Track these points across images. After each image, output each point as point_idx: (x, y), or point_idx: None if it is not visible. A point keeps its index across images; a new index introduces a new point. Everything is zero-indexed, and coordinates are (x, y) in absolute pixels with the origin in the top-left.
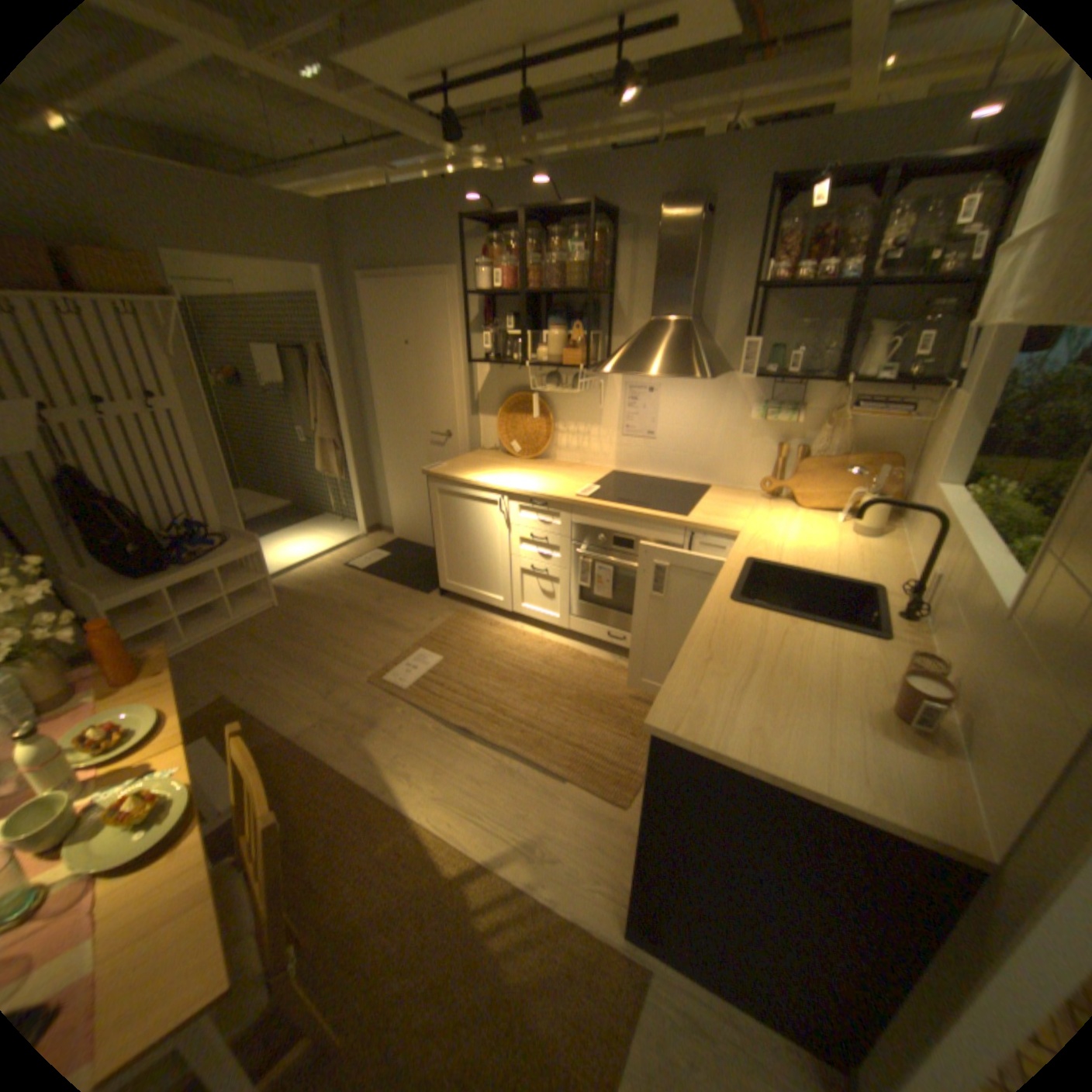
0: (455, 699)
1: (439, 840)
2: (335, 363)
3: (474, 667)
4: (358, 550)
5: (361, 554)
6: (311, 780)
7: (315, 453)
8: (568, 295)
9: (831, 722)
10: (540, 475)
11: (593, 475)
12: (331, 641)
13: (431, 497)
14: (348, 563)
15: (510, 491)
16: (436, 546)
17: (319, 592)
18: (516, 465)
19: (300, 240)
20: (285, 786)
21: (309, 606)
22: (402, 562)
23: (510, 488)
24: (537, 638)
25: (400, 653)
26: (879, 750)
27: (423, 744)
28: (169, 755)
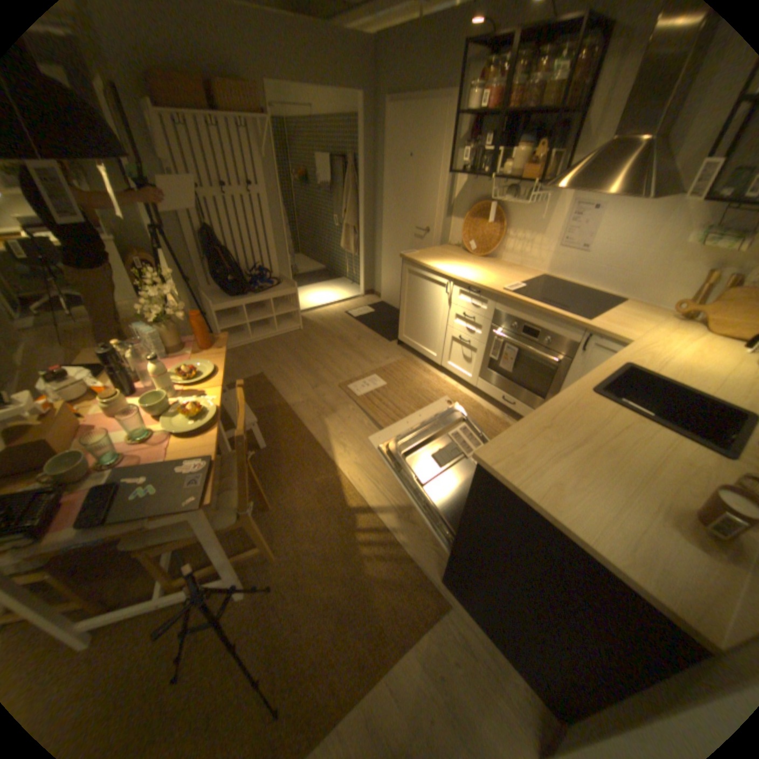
0: (386, 410)
1: (352, 485)
2: (364, 169)
3: (404, 395)
4: (356, 304)
5: (357, 307)
6: (295, 430)
7: (343, 235)
8: (545, 114)
9: (630, 501)
10: (483, 269)
11: (526, 275)
12: (326, 357)
13: (404, 274)
14: (347, 312)
15: (456, 278)
16: (401, 310)
17: (326, 326)
18: (468, 259)
19: (355, 70)
20: (281, 429)
21: (319, 333)
22: (380, 318)
23: (456, 276)
24: (452, 387)
25: (362, 374)
26: (663, 534)
27: (359, 430)
28: (215, 389)
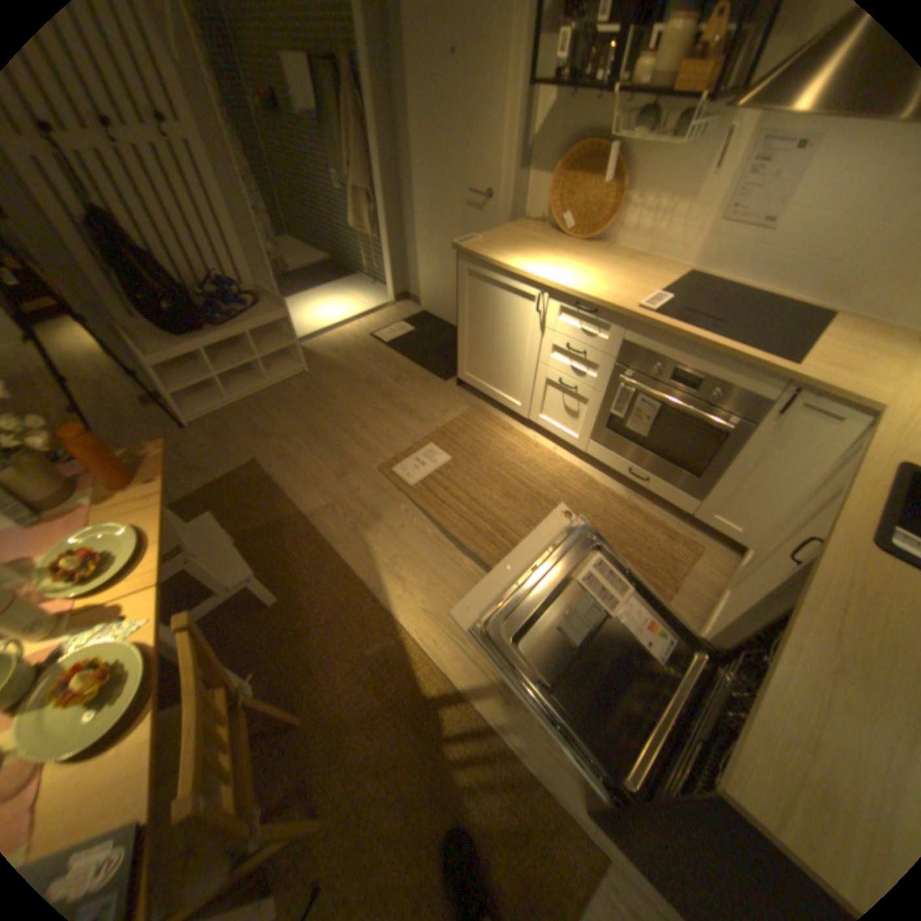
0: (459, 507)
1: (425, 653)
2: (371, 84)
3: (481, 475)
4: (386, 319)
5: (389, 325)
6: (321, 562)
7: (351, 204)
8: None
9: None
10: (595, 265)
11: (665, 273)
12: (352, 419)
13: (461, 277)
14: (375, 334)
15: (555, 286)
16: (460, 335)
17: (346, 362)
18: (566, 247)
19: None
20: (299, 562)
21: (337, 376)
22: (426, 340)
23: (555, 283)
24: (550, 453)
25: (412, 444)
26: None
27: (423, 548)
28: (146, 594)
